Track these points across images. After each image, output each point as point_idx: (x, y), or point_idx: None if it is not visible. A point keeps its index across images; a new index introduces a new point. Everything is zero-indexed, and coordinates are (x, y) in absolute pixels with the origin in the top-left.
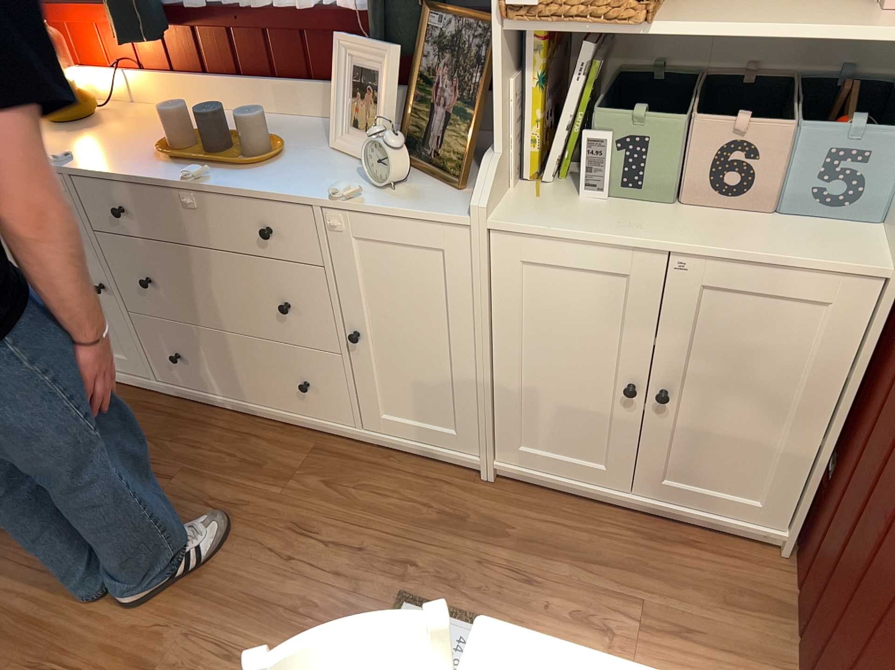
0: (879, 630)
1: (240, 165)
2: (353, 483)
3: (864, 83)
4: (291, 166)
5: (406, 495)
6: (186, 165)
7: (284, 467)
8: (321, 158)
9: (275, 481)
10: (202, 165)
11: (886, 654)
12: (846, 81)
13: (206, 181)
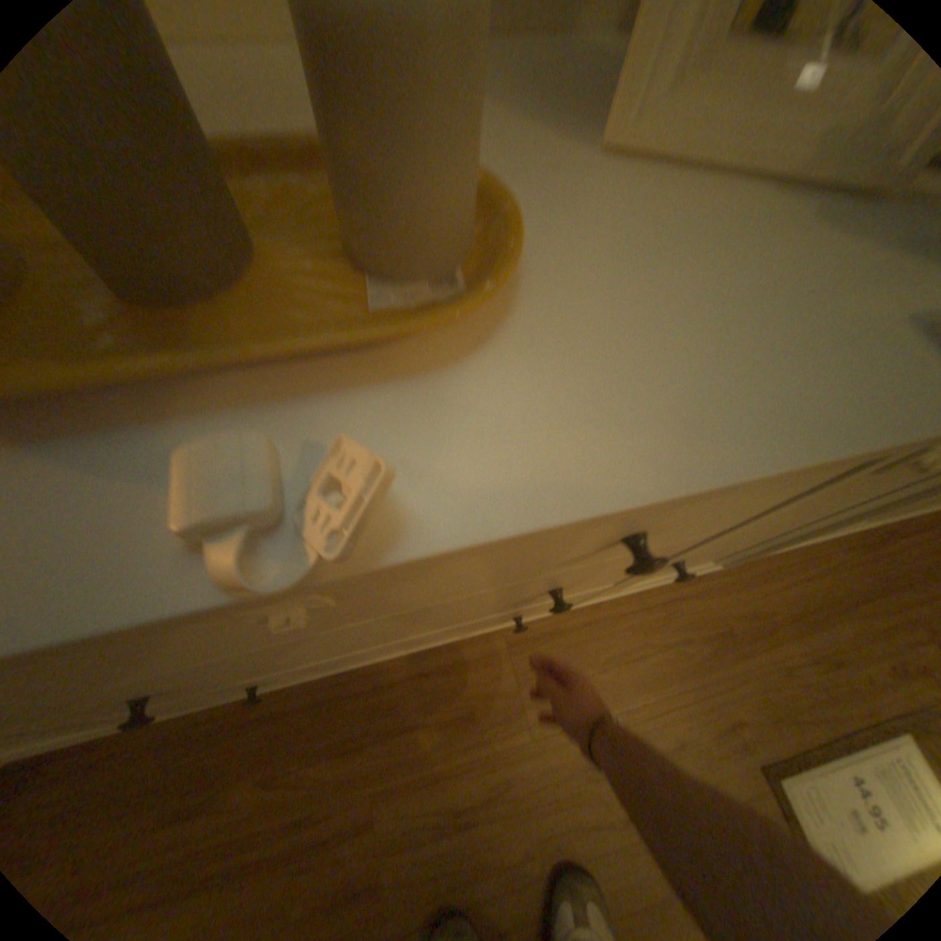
0: None
1: (413, 327)
2: (593, 664)
3: None
4: (608, 269)
5: (657, 641)
6: (113, 430)
7: (500, 697)
8: (644, 204)
9: (509, 726)
10: (220, 396)
11: None
12: None
13: (392, 522)
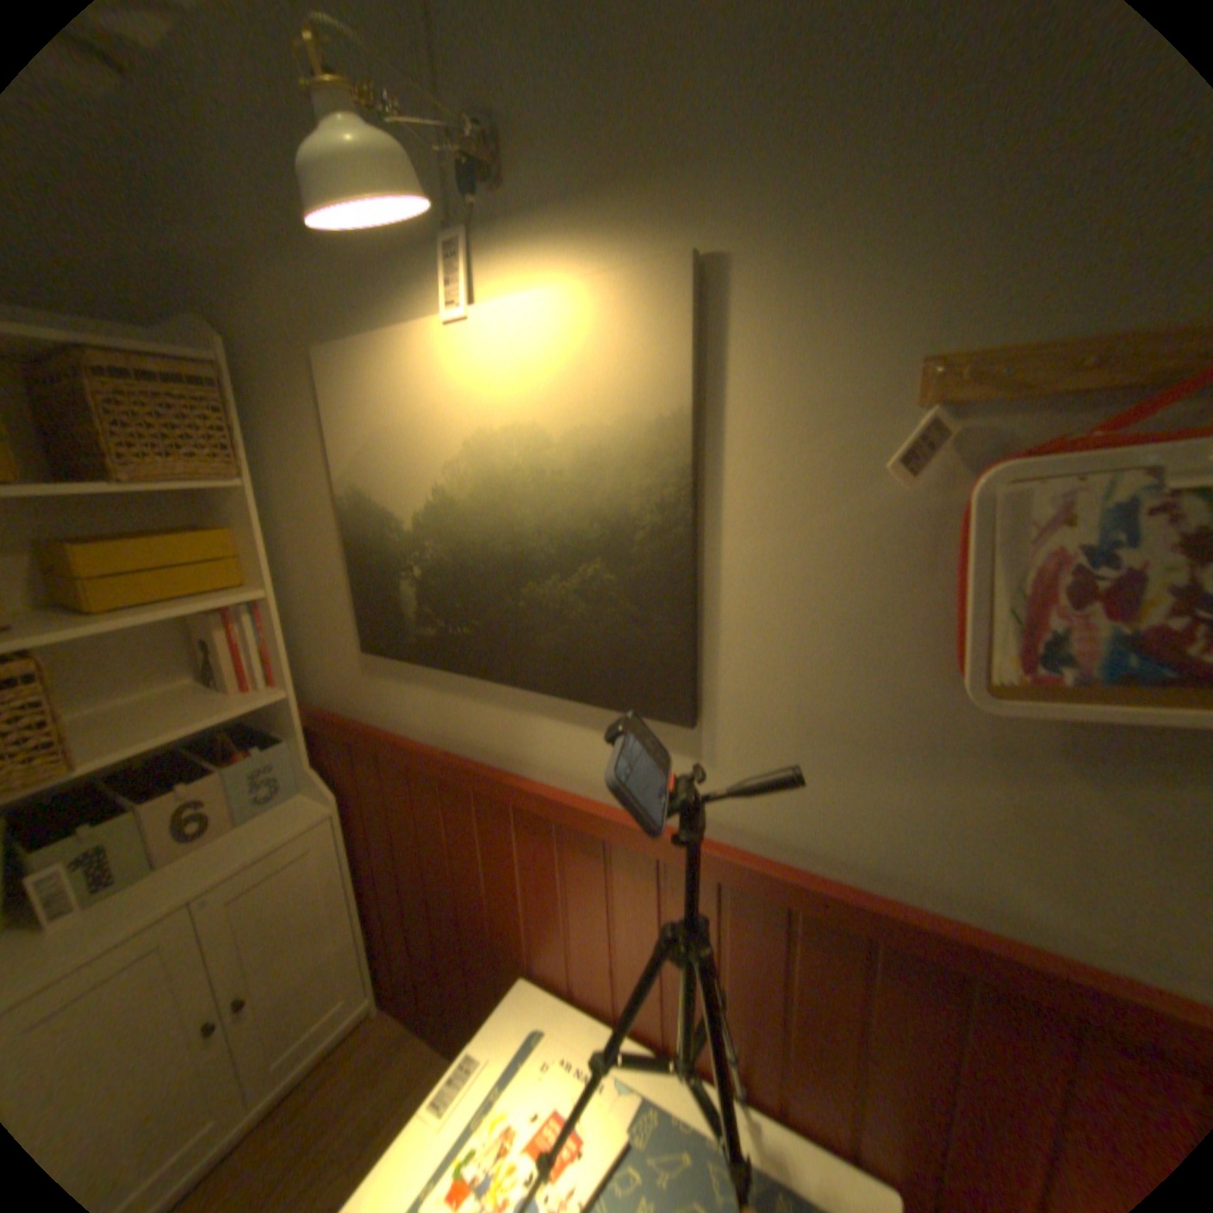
0: (461, 970)
1: None
2: None
3: (222, 732)
4: None
5: None
6: None
7: None
8: None
9: None
10: None
11: (472, 974)
12: (210, 736)
13: None
